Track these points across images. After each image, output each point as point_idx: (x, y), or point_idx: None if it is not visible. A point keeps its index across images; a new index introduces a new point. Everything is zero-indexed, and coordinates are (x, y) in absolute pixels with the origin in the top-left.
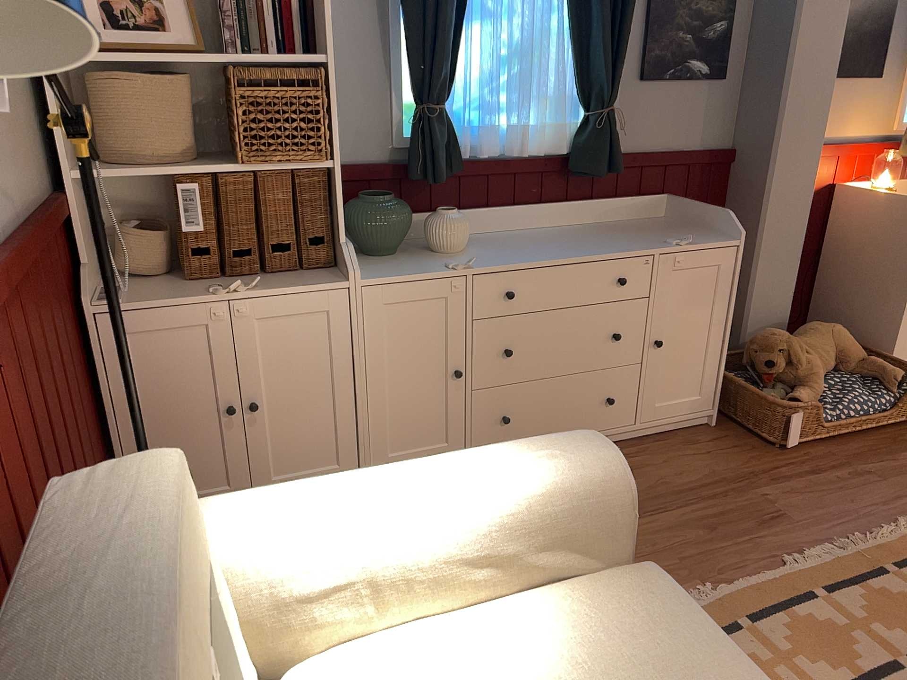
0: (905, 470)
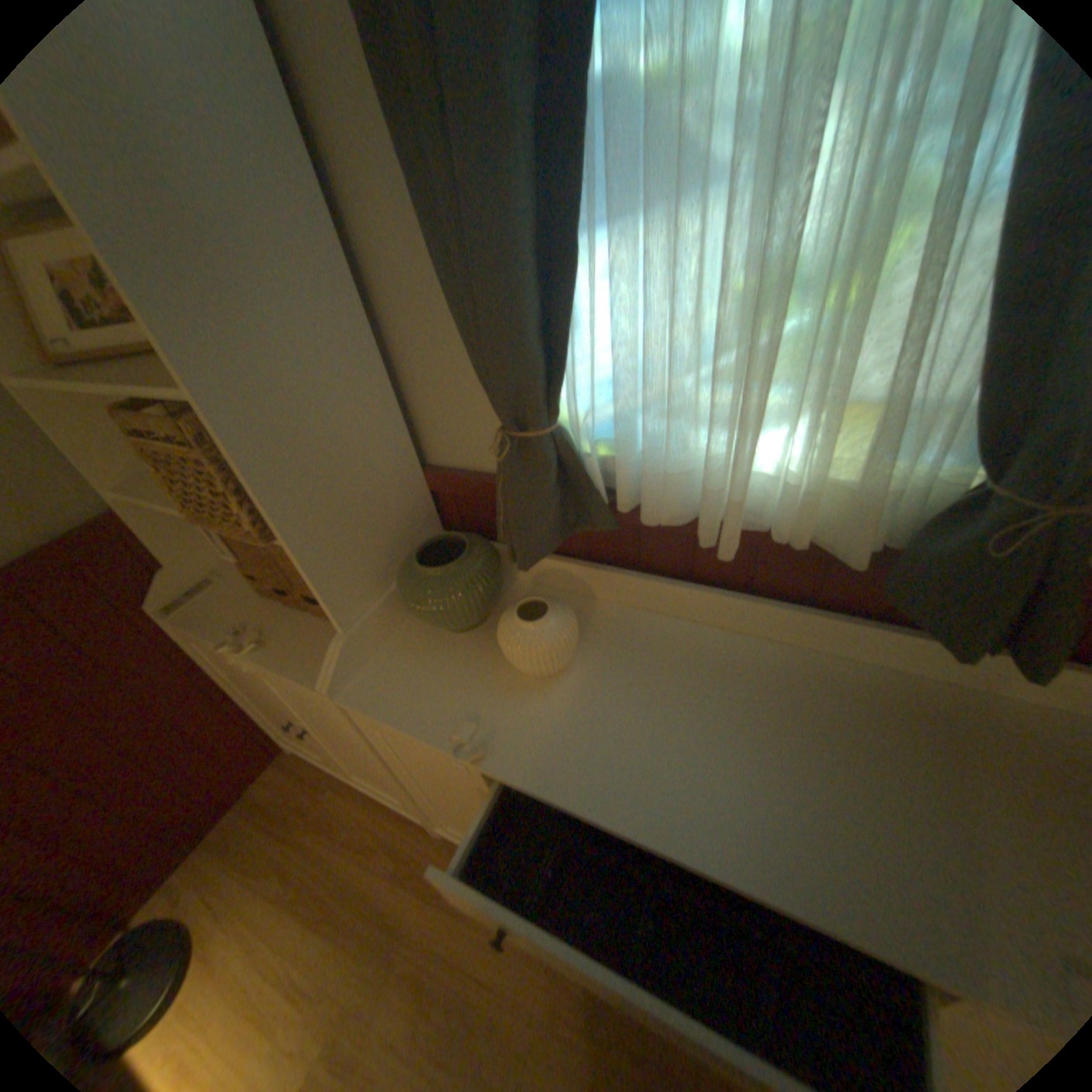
0: None
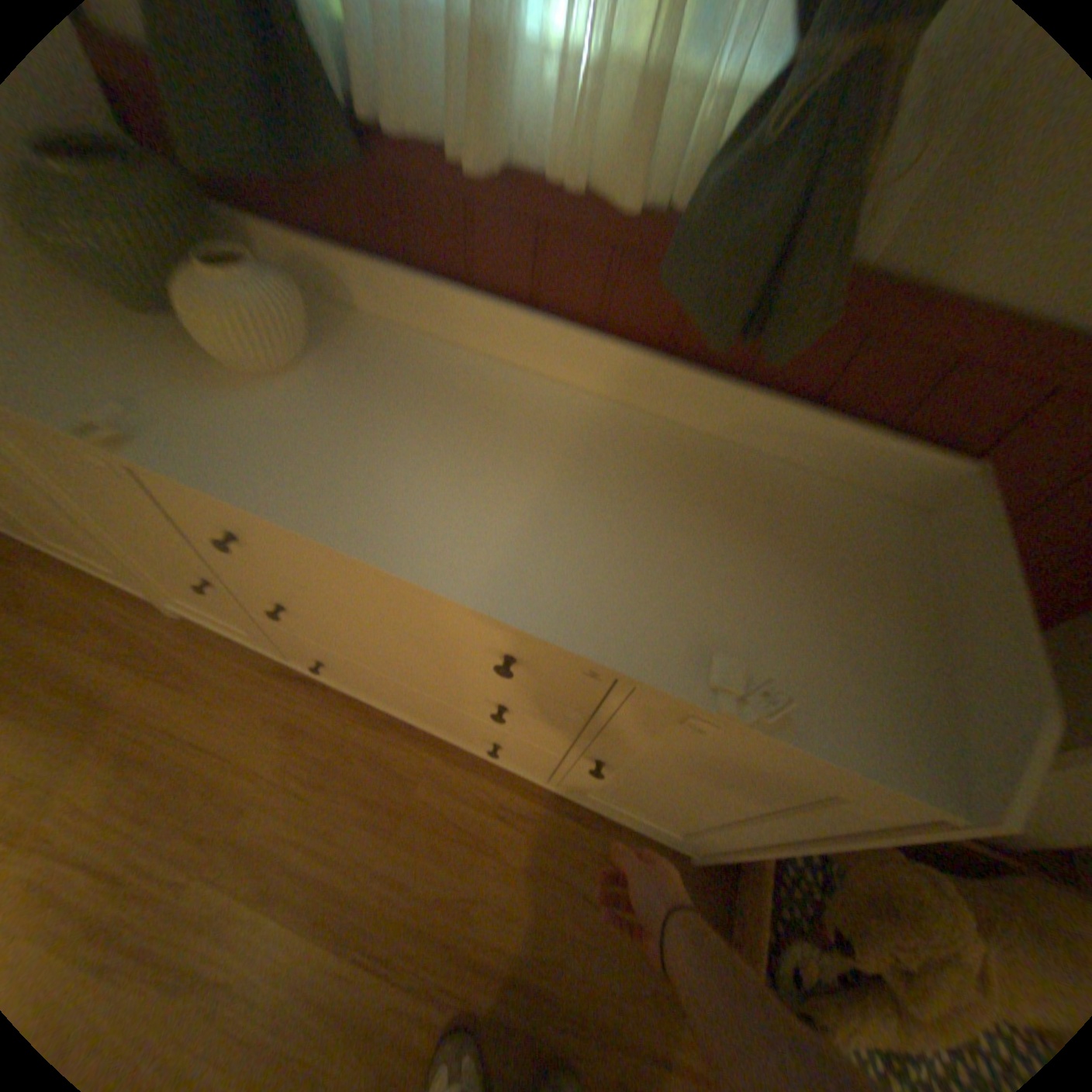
0: None
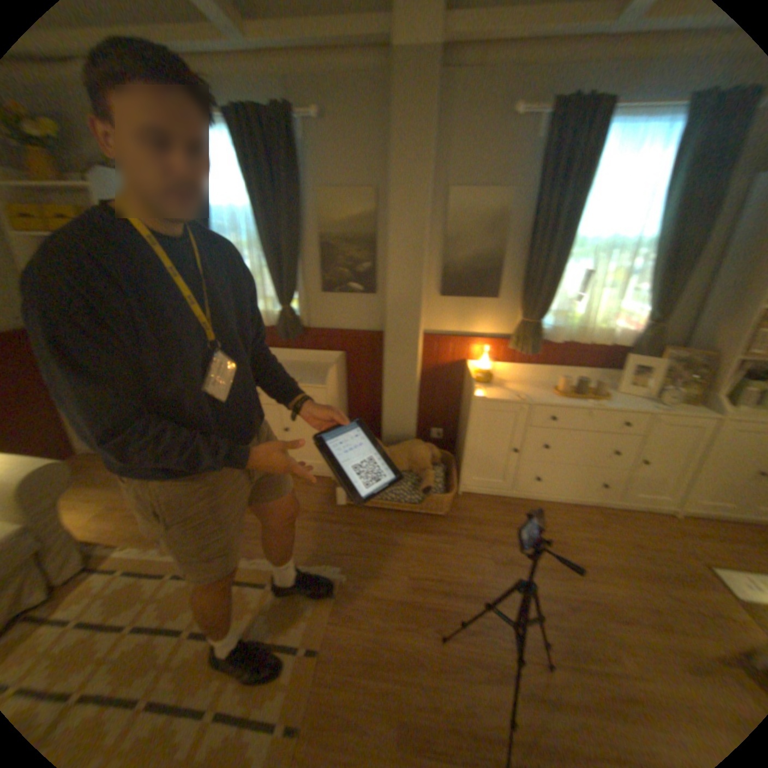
0: (381, 543)
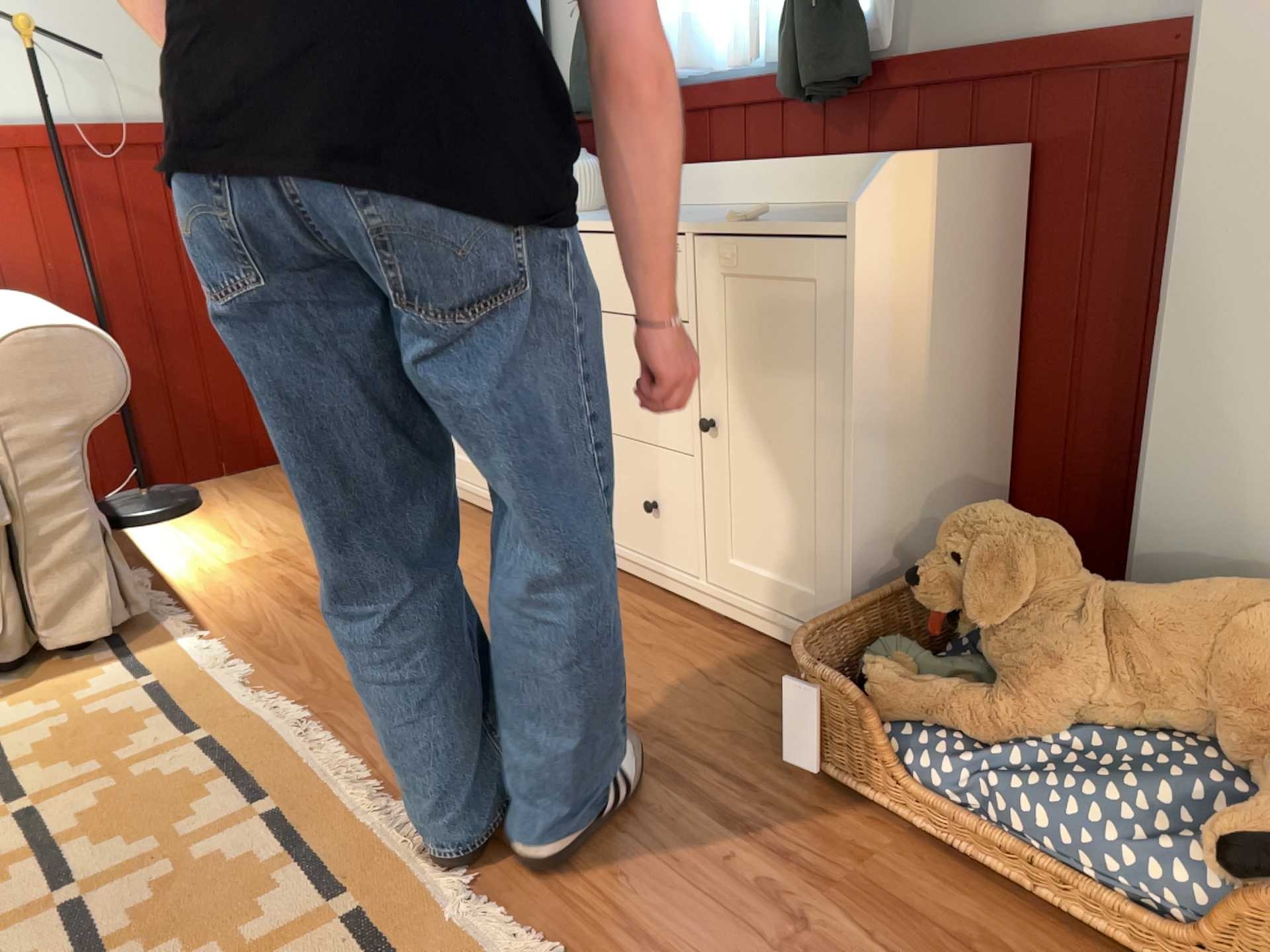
0: None
